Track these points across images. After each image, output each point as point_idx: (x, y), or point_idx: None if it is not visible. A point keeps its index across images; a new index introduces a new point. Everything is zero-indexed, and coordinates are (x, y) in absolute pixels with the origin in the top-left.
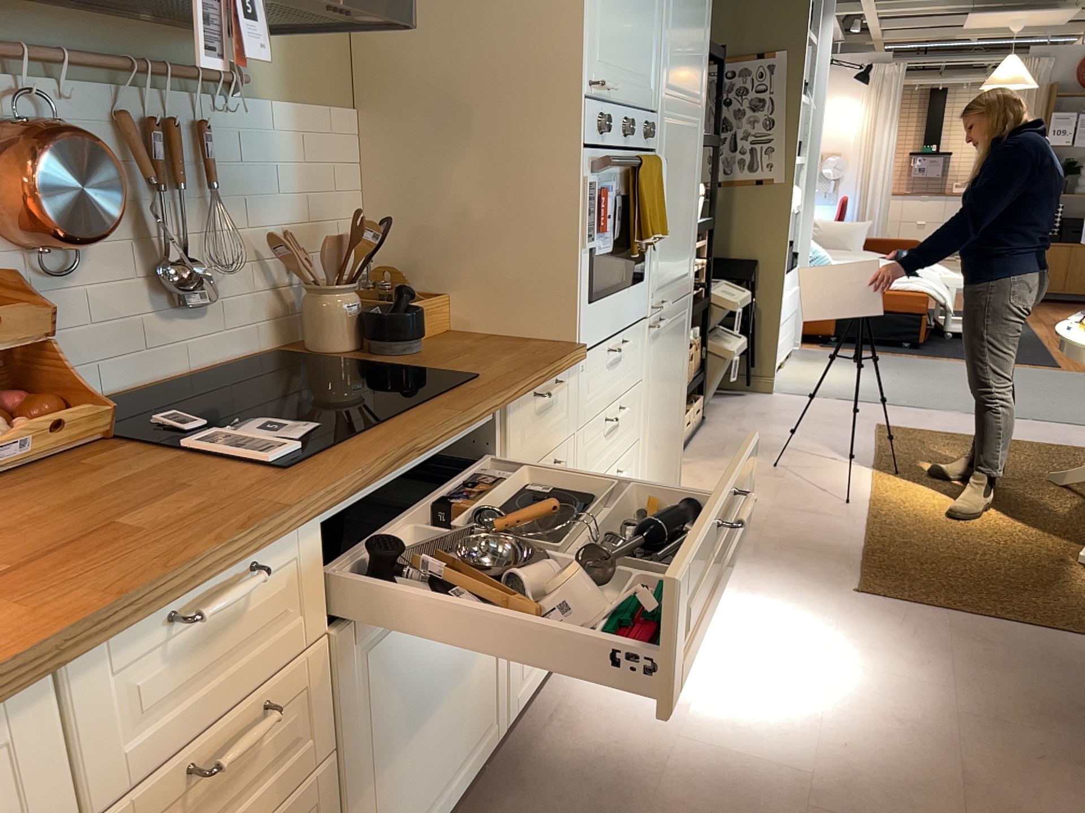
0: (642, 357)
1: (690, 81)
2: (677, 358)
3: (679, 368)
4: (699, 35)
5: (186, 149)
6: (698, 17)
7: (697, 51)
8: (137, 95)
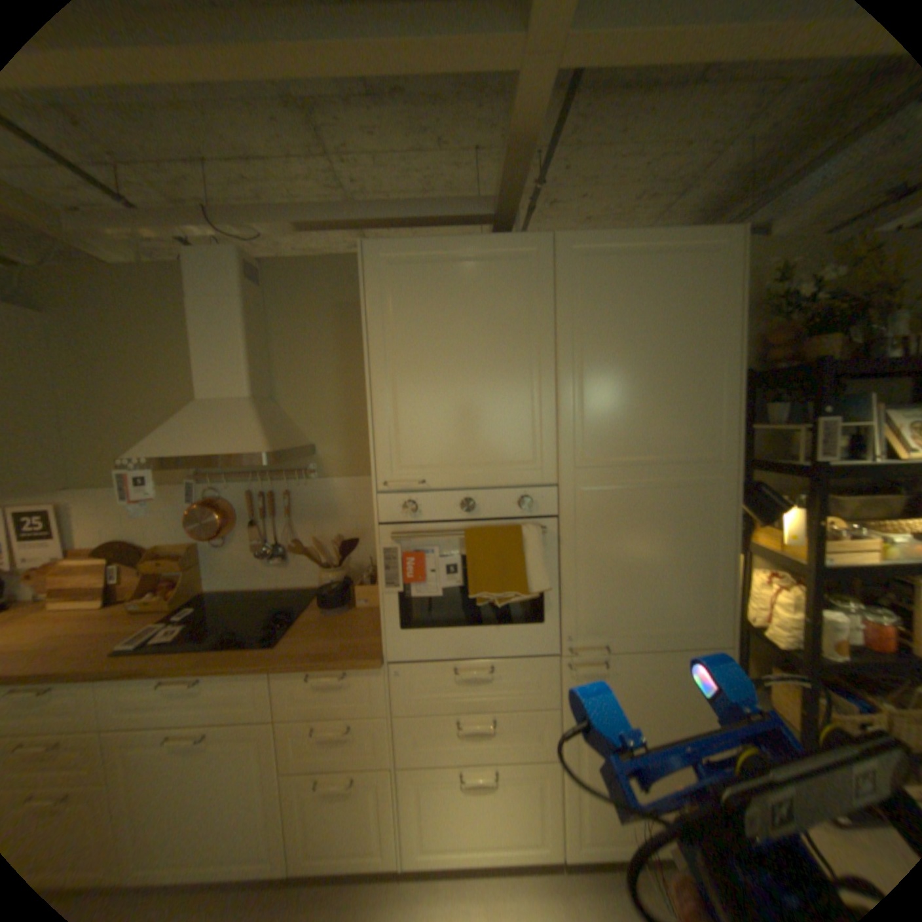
0: (551, 690)
1: (671, 440)
2: (683, 711)
3: (699, 723)
4: (693, 393)
5: (276, 502)
6: (685, 377)
7: (693, 408)
8: (253, 484)
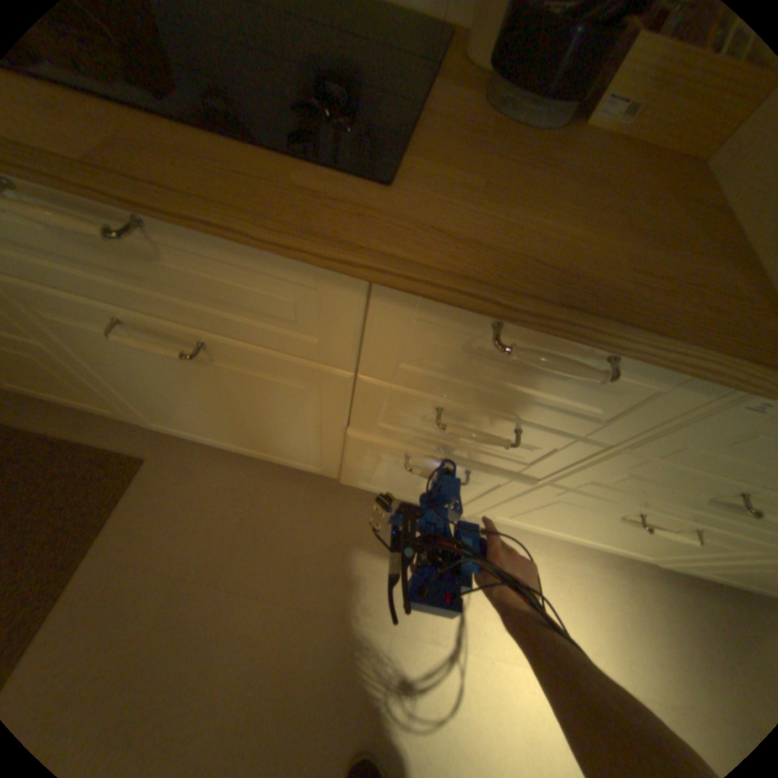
0: None
1: None
2: None
3: None
4: None
5: None
6: None
7: None
8: None
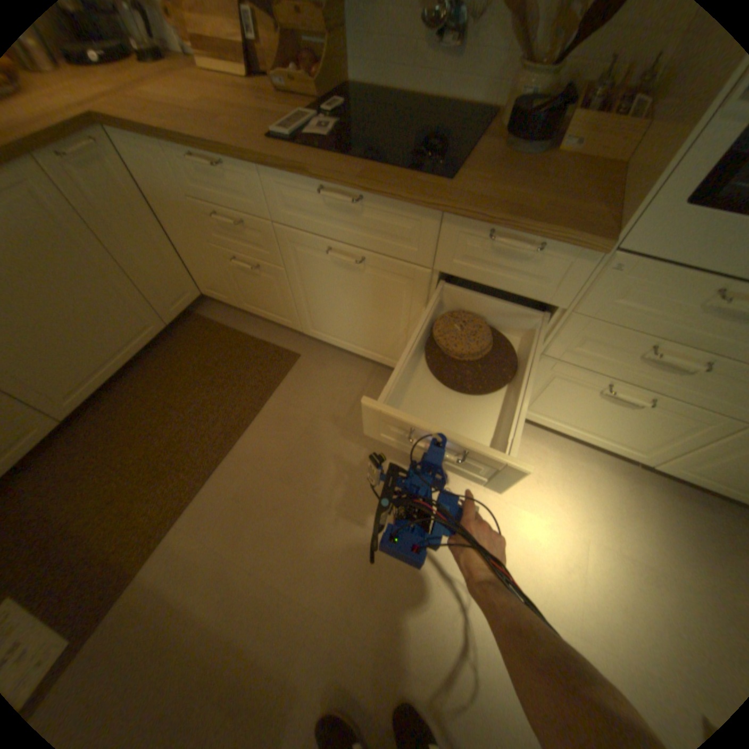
0: None
1: None
2: None
3: None
4: None
5: None
6: None
7: None
8: None
